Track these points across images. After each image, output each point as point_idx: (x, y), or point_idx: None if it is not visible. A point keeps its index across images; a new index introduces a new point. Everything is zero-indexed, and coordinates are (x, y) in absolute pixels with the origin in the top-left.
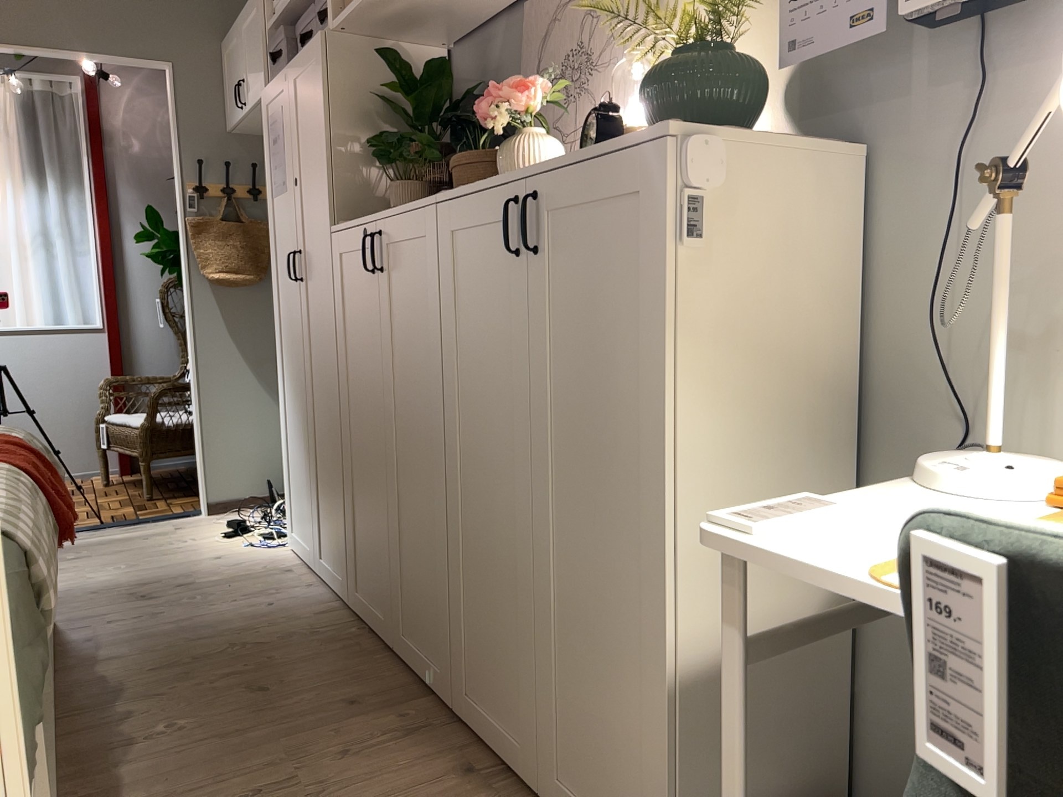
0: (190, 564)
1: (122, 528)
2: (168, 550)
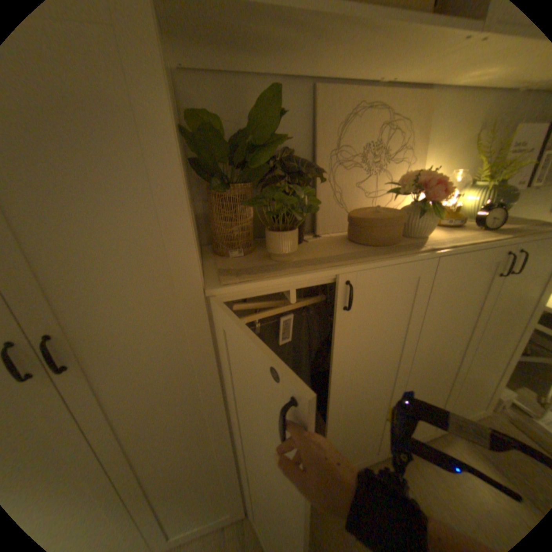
0: None
1: None
2: None
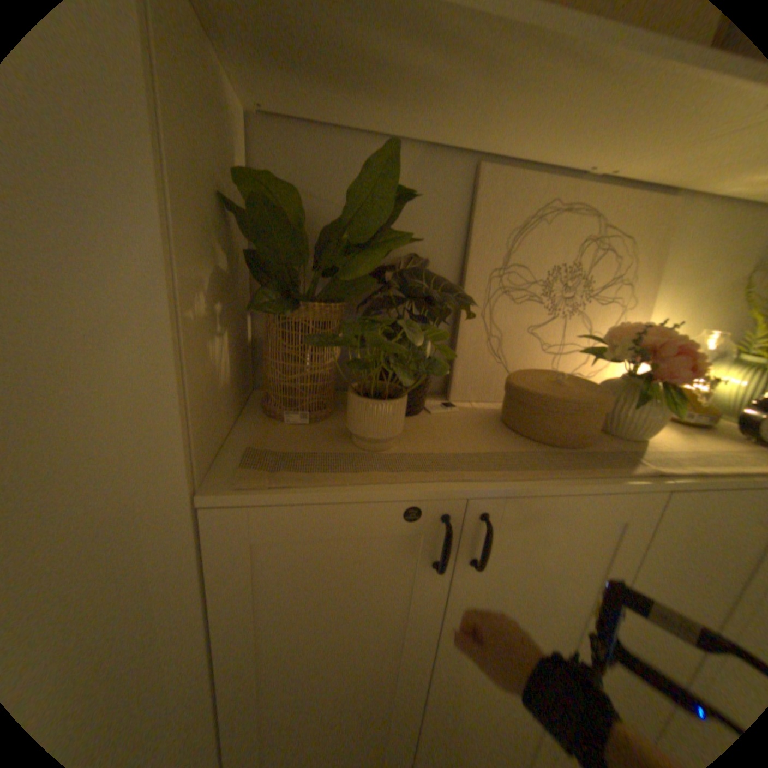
0: None
1: None
2: None
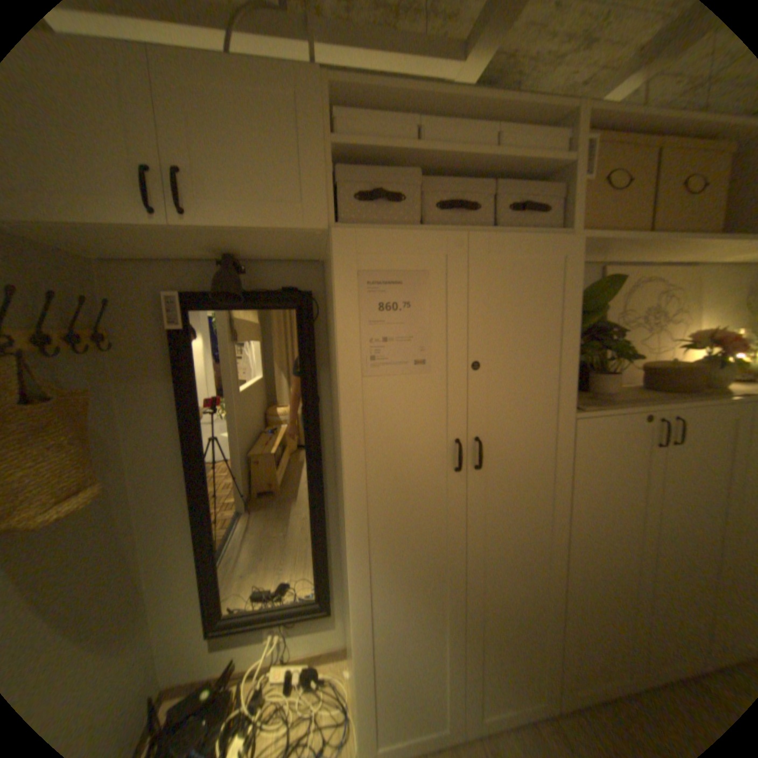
0: None
1: None
2: None
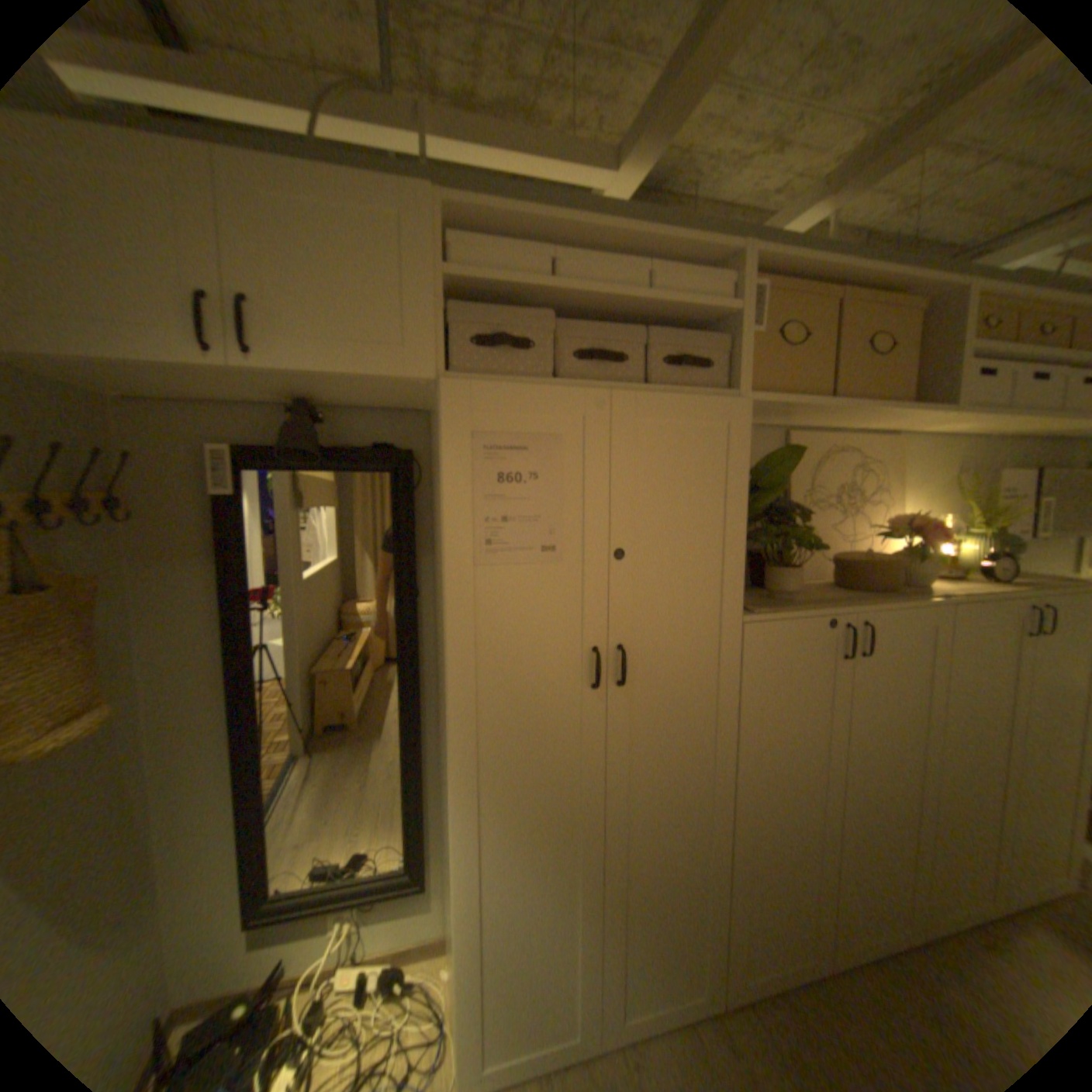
0: None
1: None
2: None
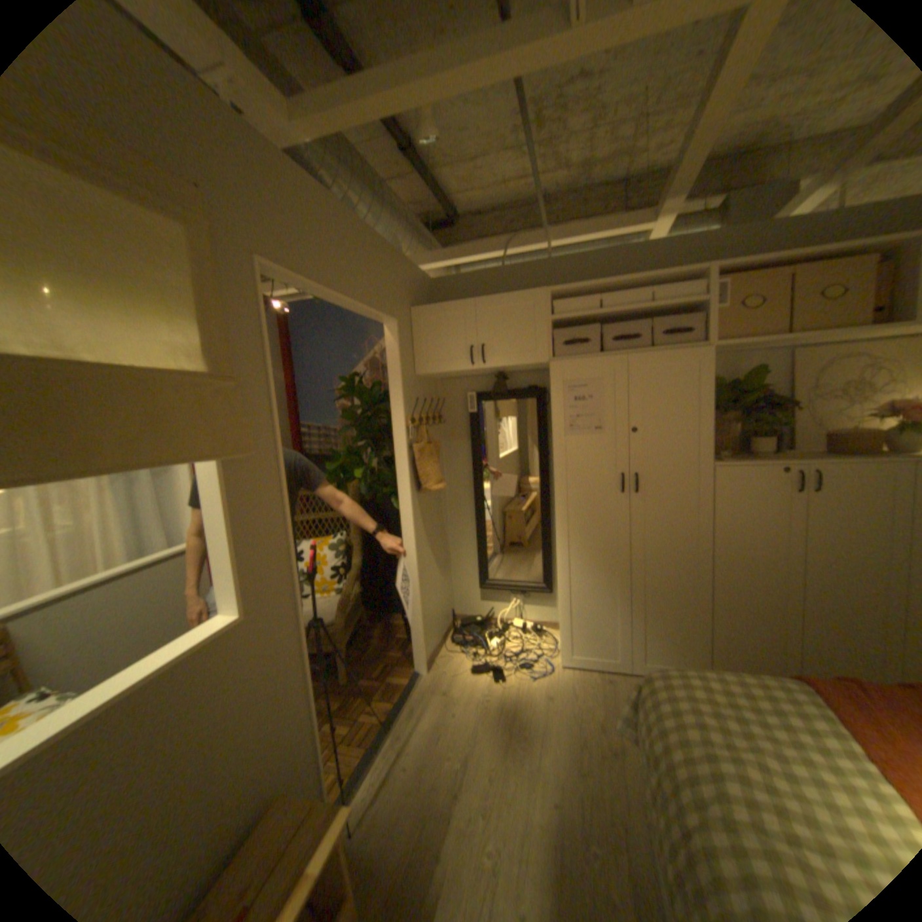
0: (553, 714)
1: (402, 720)
2: (501, 714)
